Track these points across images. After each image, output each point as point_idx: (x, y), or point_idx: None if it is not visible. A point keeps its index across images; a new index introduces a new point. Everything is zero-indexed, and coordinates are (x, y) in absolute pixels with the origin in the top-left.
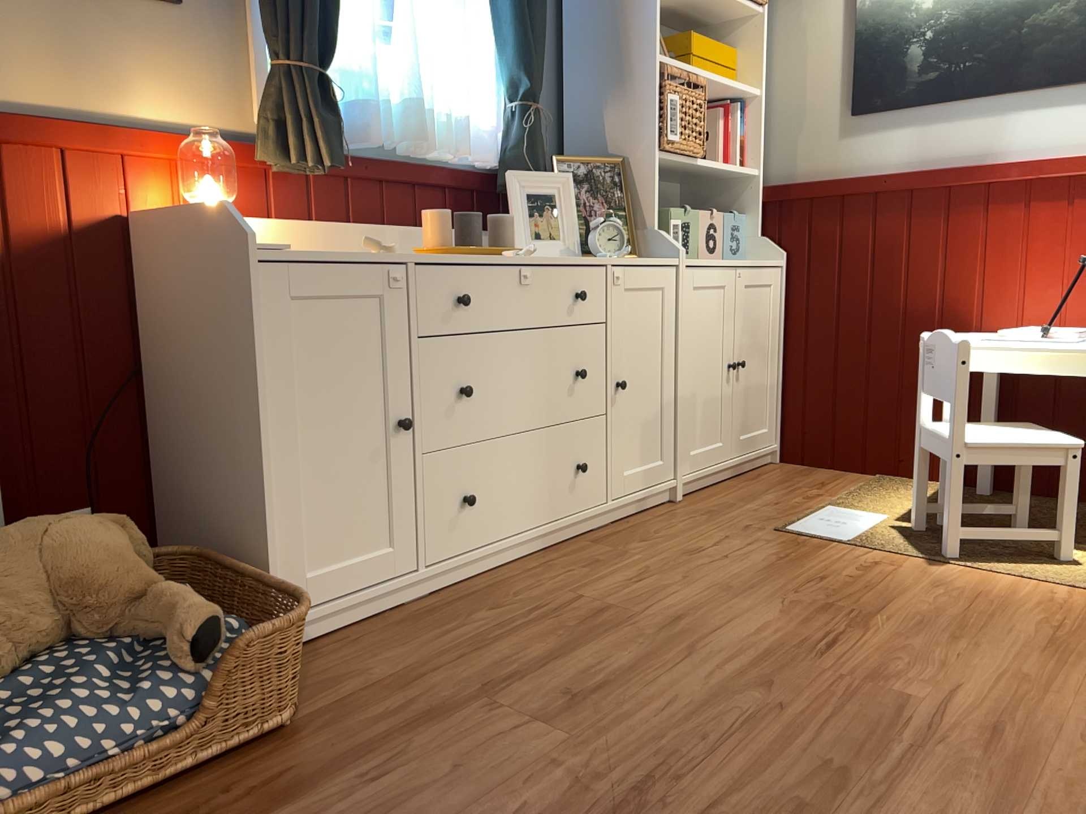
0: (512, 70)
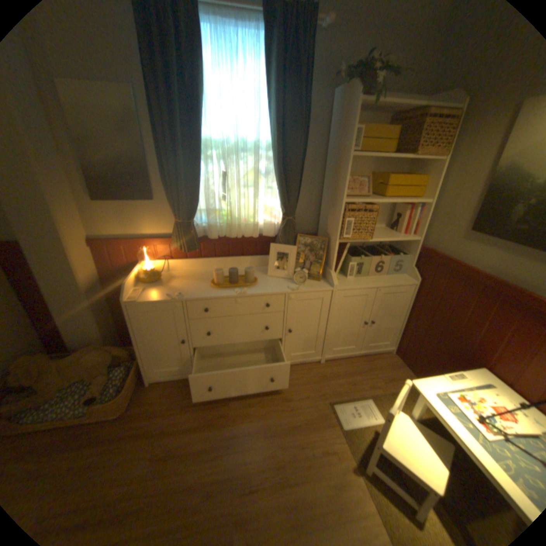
0: (280, 204)
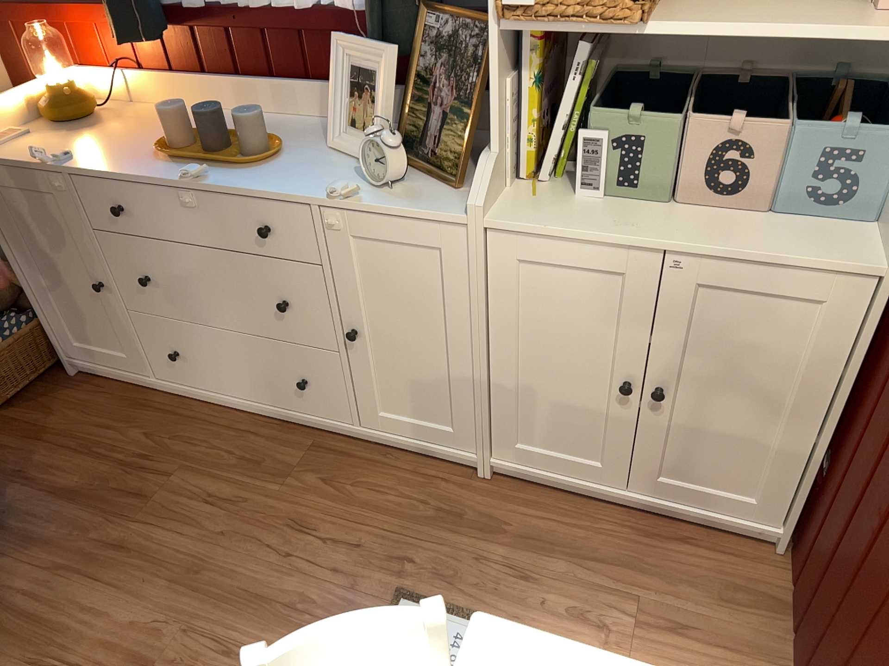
0: None
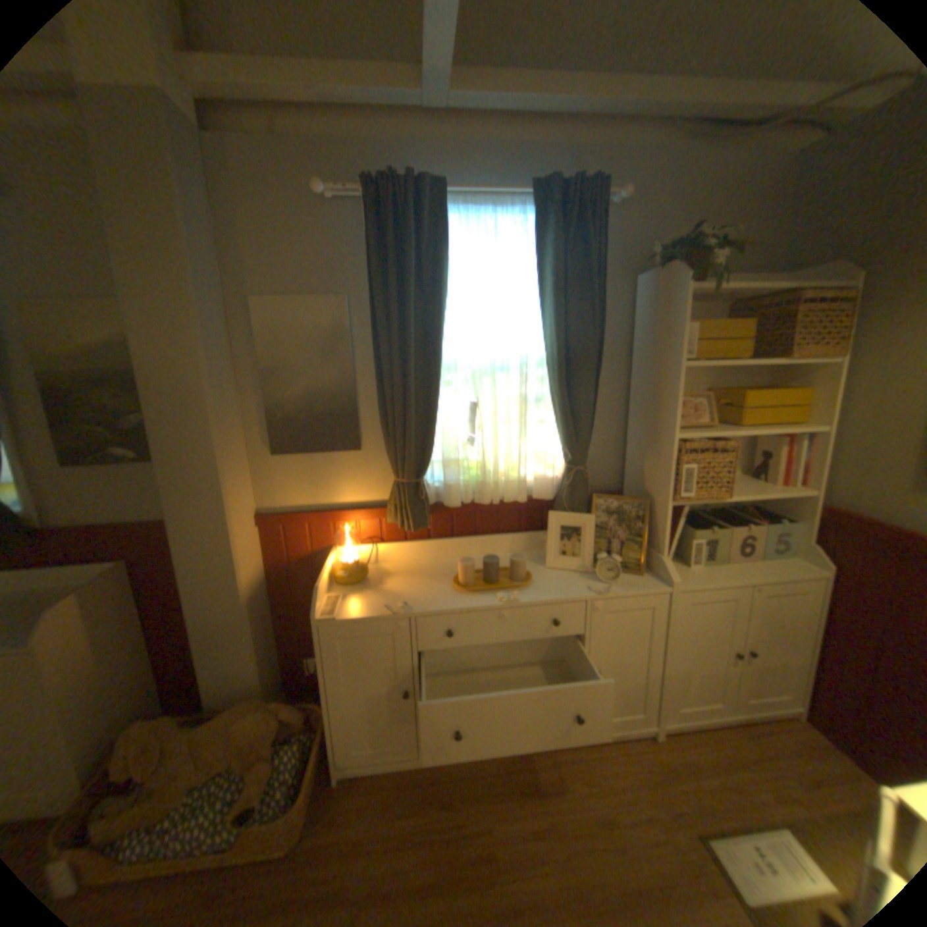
0: (562, 446)
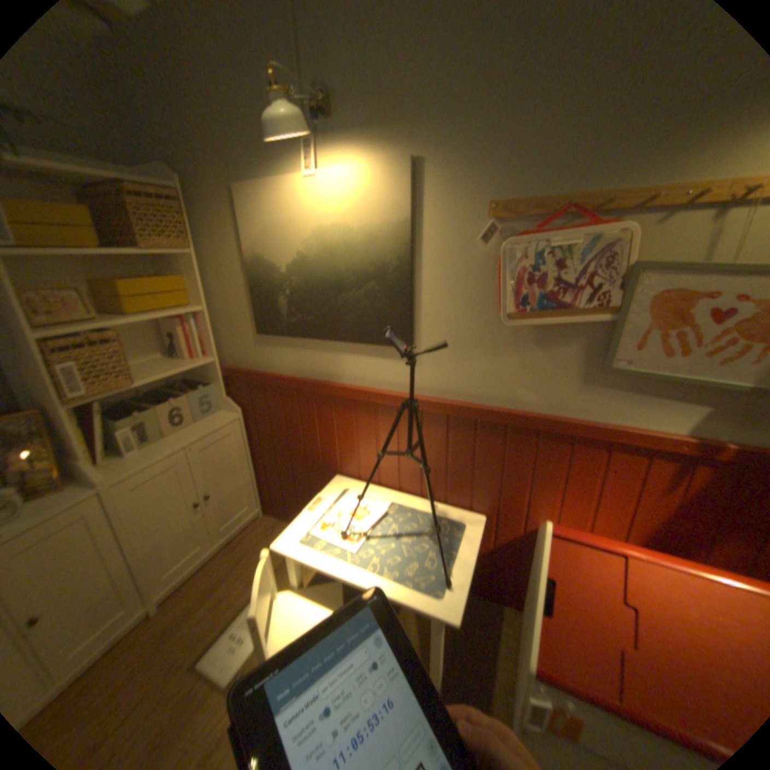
0: None
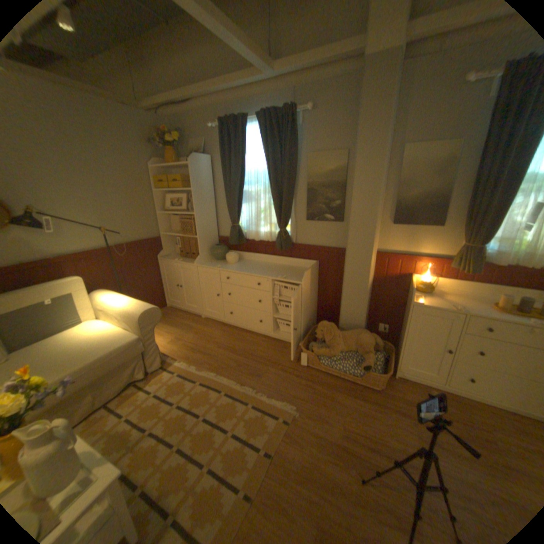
0: None
